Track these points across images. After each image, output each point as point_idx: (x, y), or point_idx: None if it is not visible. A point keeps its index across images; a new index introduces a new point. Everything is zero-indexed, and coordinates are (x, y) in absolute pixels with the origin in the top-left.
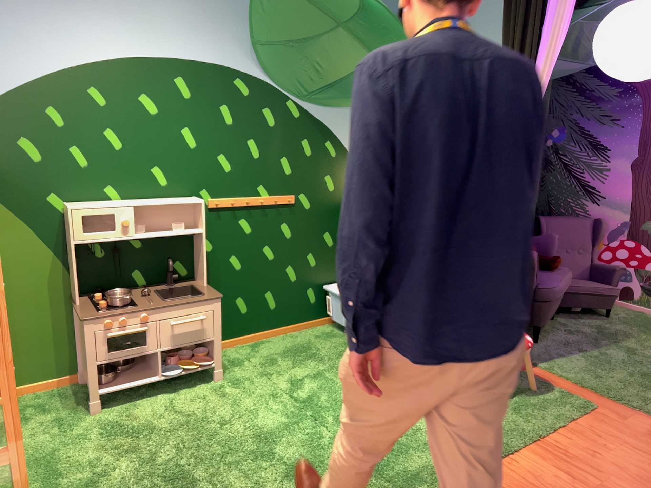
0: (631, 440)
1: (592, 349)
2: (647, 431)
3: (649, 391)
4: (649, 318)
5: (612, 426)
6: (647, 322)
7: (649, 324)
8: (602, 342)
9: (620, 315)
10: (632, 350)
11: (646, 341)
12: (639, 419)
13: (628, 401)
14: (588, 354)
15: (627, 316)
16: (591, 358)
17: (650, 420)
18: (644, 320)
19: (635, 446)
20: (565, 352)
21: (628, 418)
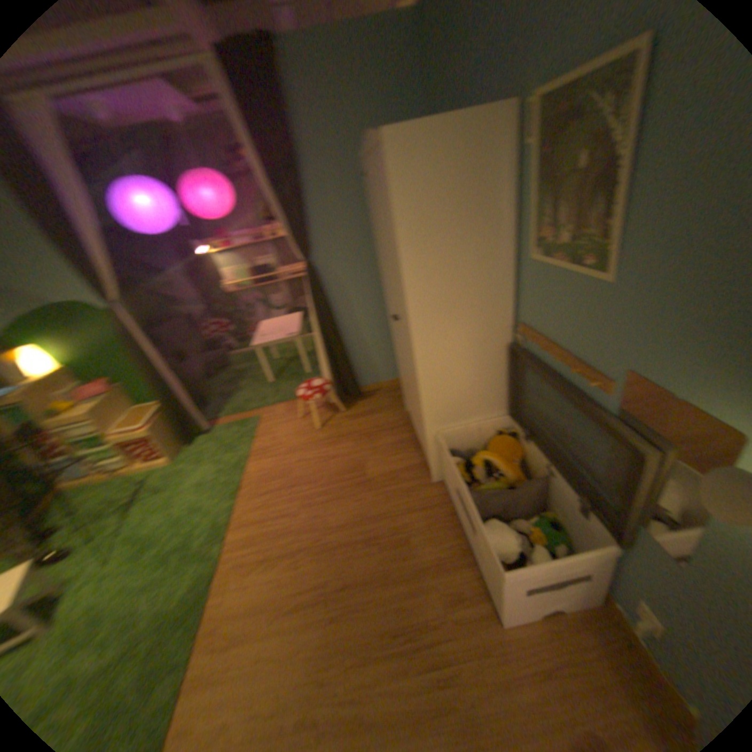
0: (284, 419)
1: (240, 388)
2: (287, 410)
3: (276, 392)
4: (251, 353)
5: (274, 419)
6: (252, 356)
7: (253, 357)
8: (241, 381)
9: (238, 360)
10: (256, 376)
11: (258, 367)
12: (280, 407)
13: (272, 402)
14: (240, 392)
15: (241, 358)
16: (242, 393)
17: (285, 404)
18: (250, 356)
19: (287, 421)
20: (229, 399)
21: (276, 410)
